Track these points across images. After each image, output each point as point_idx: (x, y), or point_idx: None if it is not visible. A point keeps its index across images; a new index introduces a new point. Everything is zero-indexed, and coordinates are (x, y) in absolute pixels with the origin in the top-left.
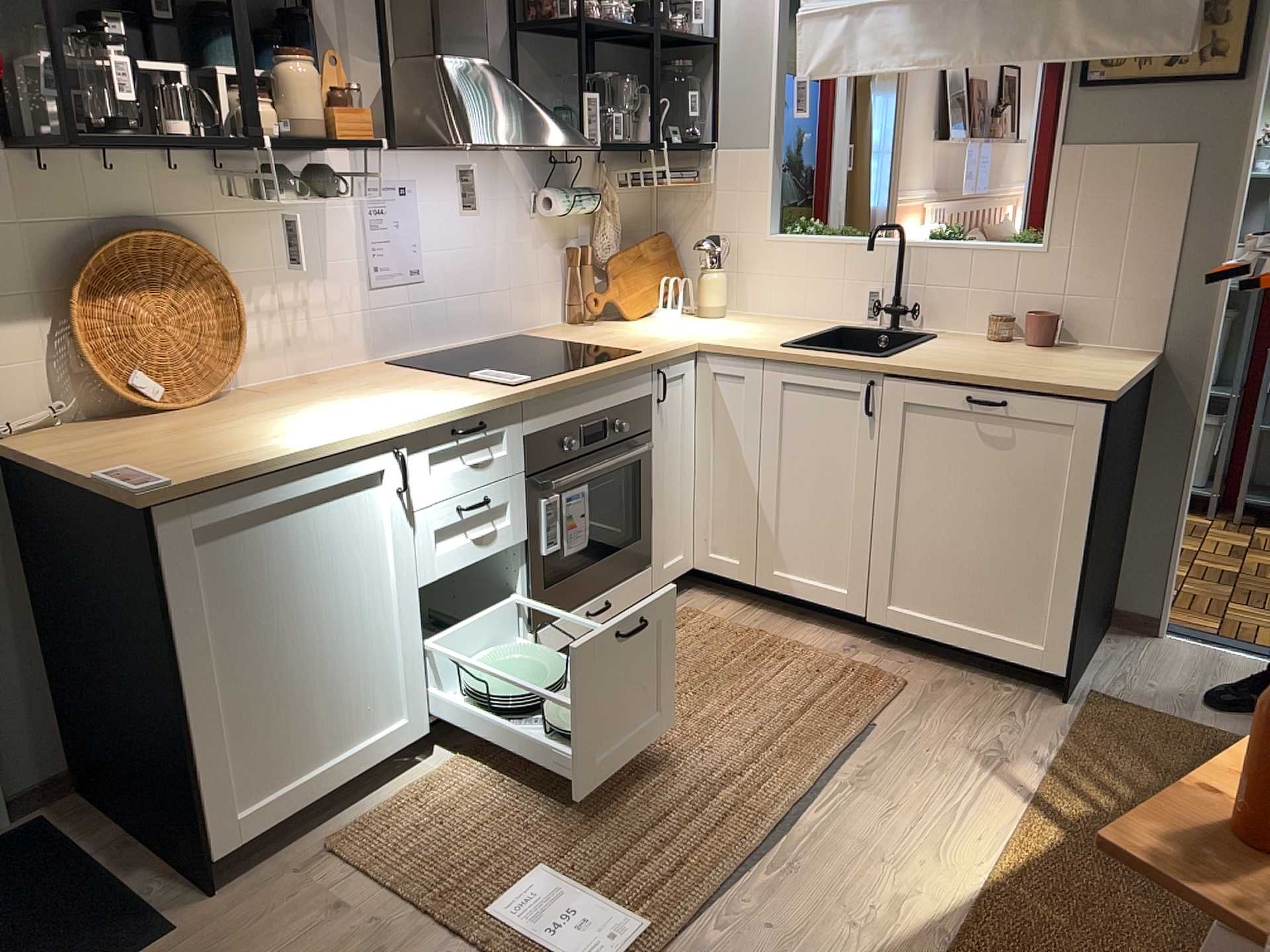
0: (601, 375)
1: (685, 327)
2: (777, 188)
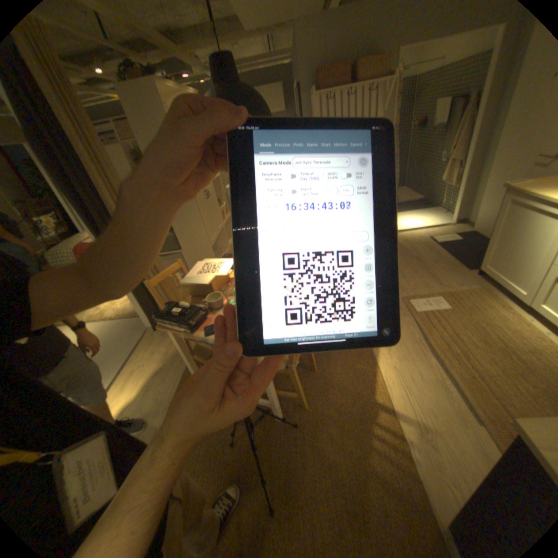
0: None
1: None
2: None
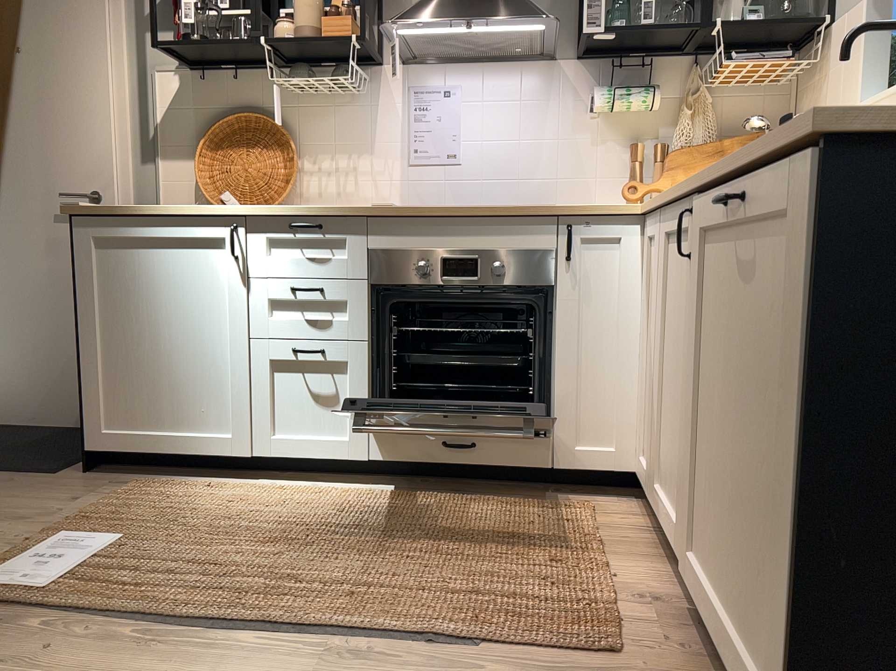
0: (467, 211)
1: None
2: (875, 46)
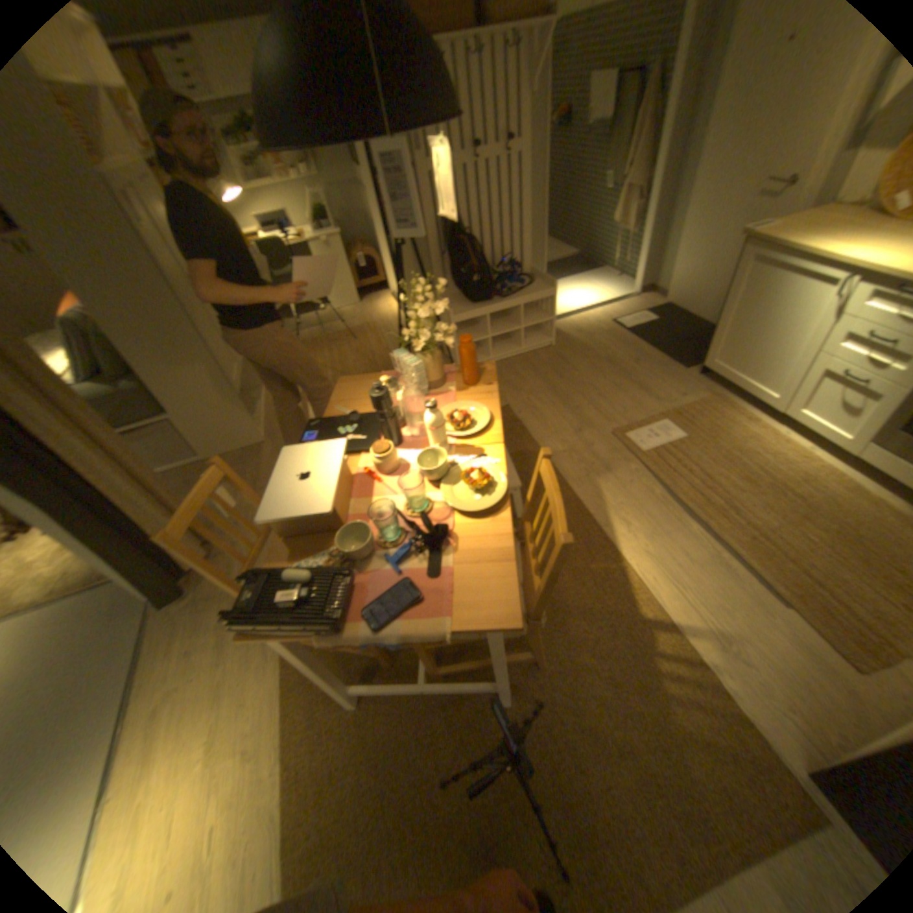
0: None
1: None
2: None
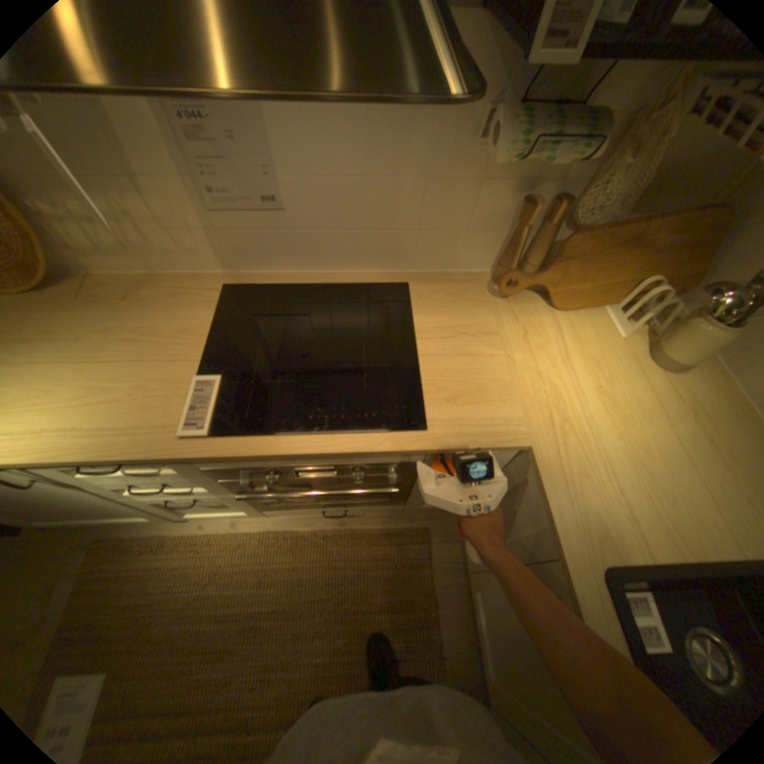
0: (314, 457)
1: (591, 372)
2: None
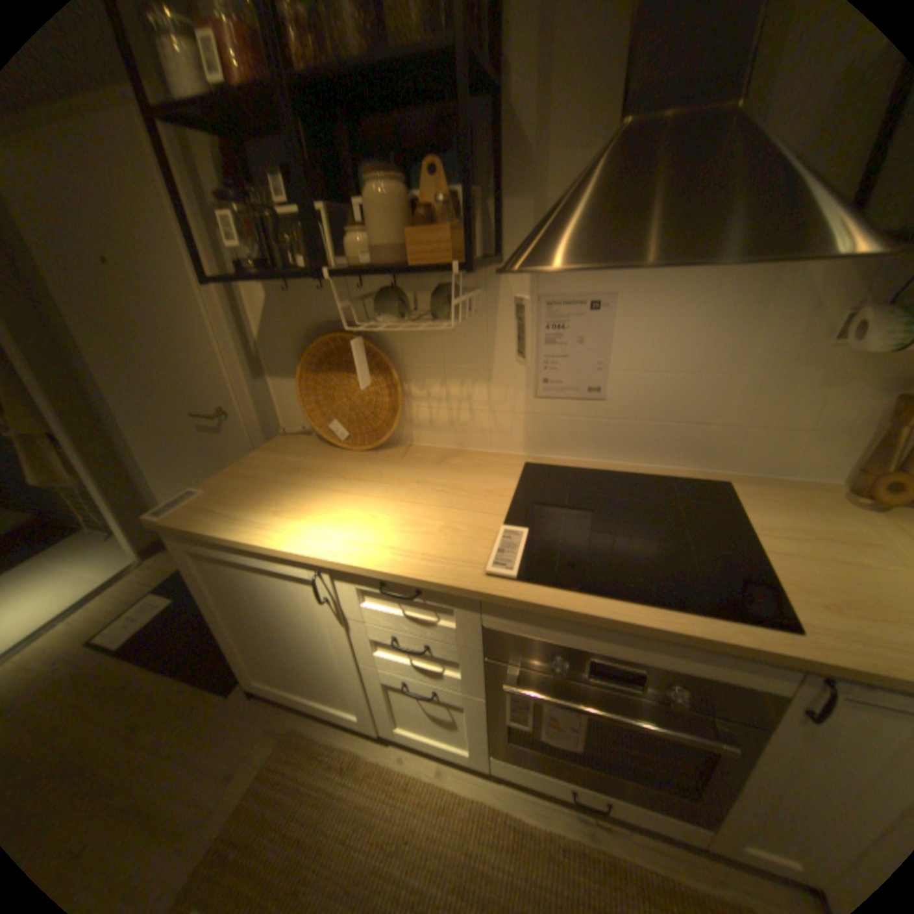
0: (640, 629)
1: None
2: None
